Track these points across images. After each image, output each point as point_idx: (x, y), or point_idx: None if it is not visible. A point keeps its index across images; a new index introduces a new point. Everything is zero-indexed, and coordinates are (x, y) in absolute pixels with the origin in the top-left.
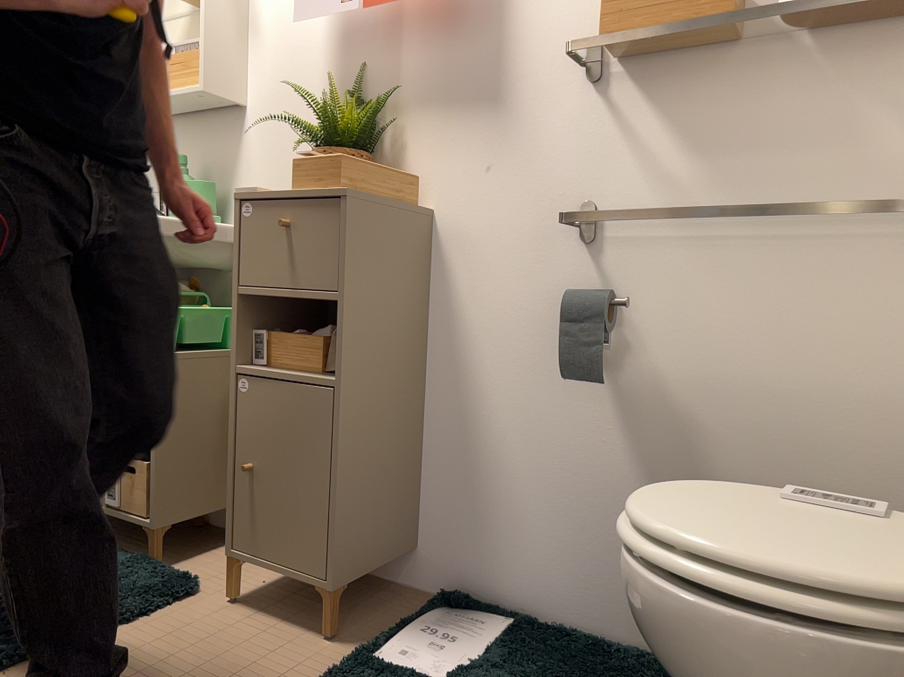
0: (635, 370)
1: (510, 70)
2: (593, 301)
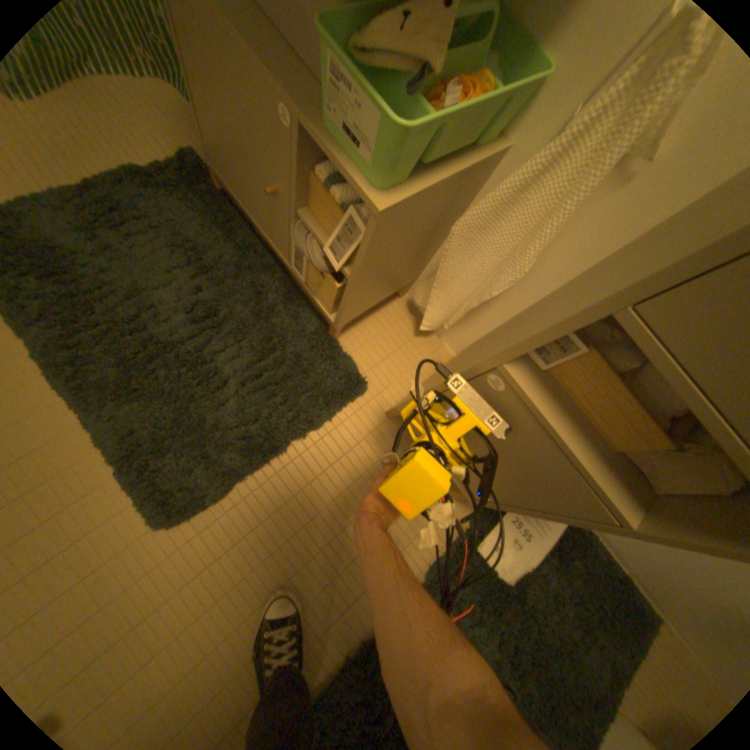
0: None
1: None
2: None
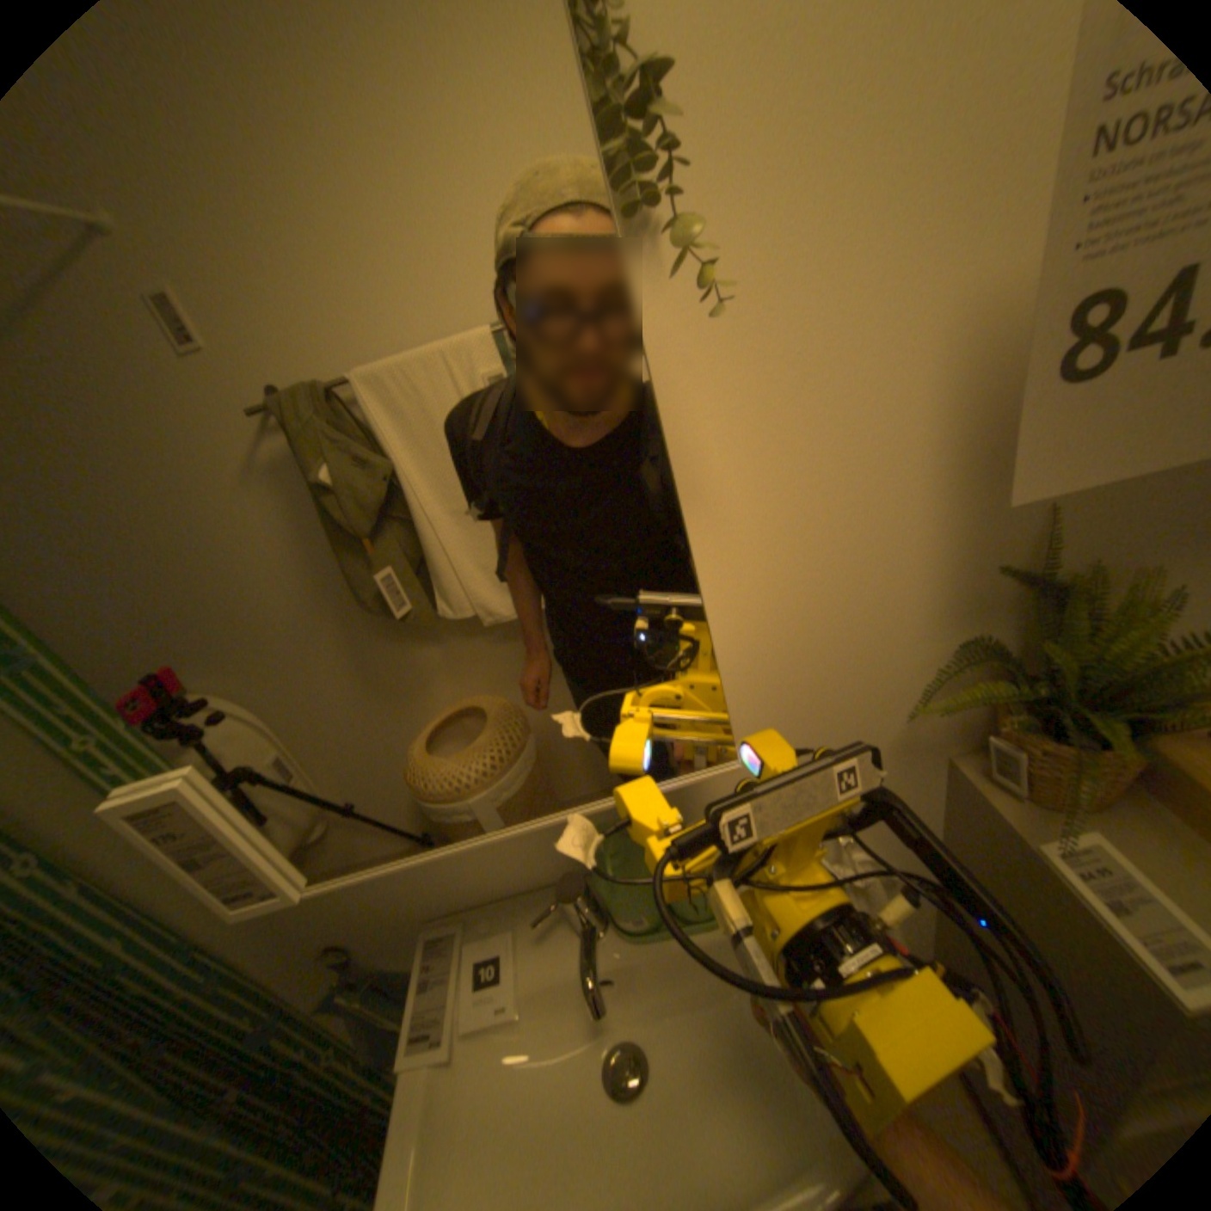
0: None
1: None
2: None
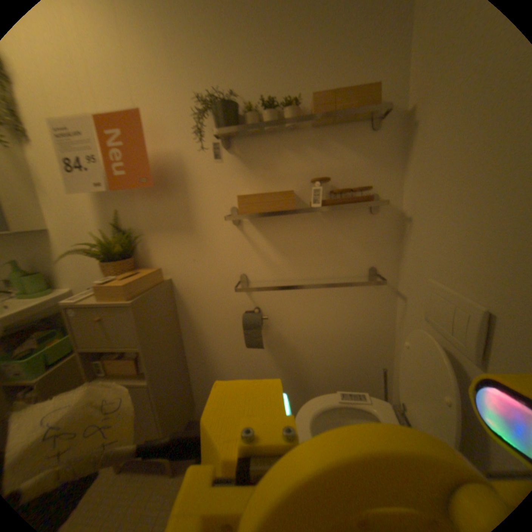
0: (273, 335)
1: (196, 215)
2: (256, 322)
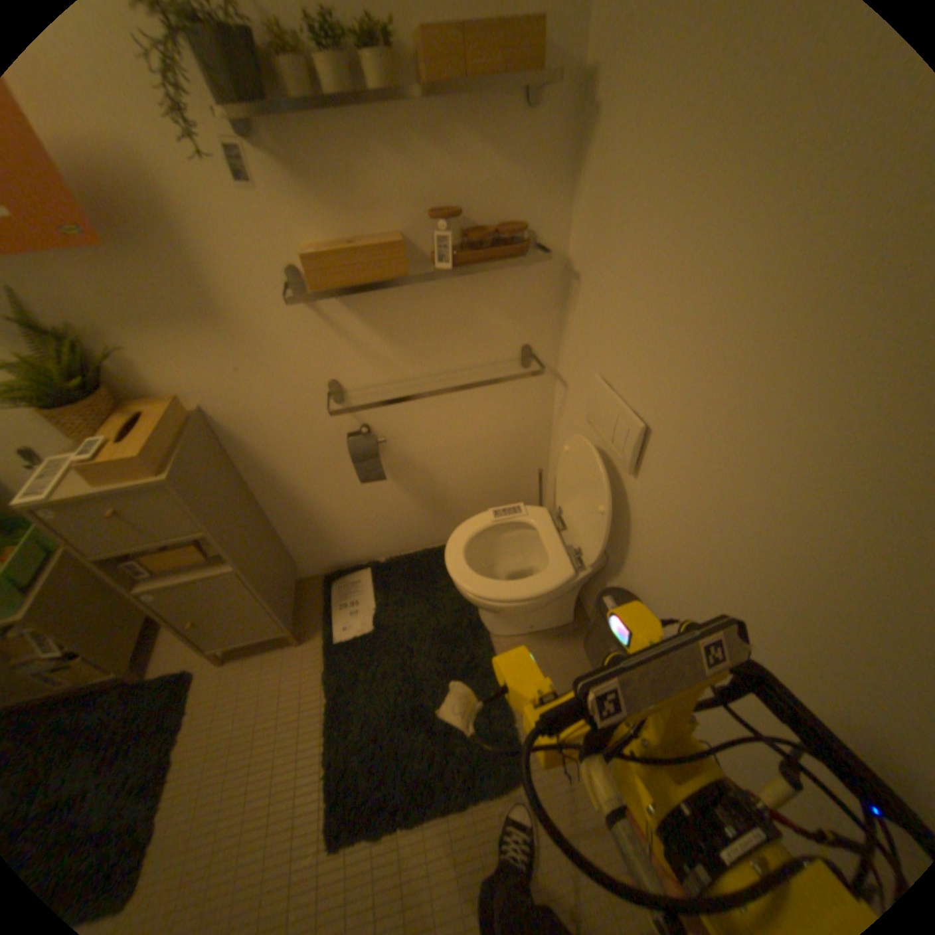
0: (393, 457)
1: (213, 287)
2: (370, 450)
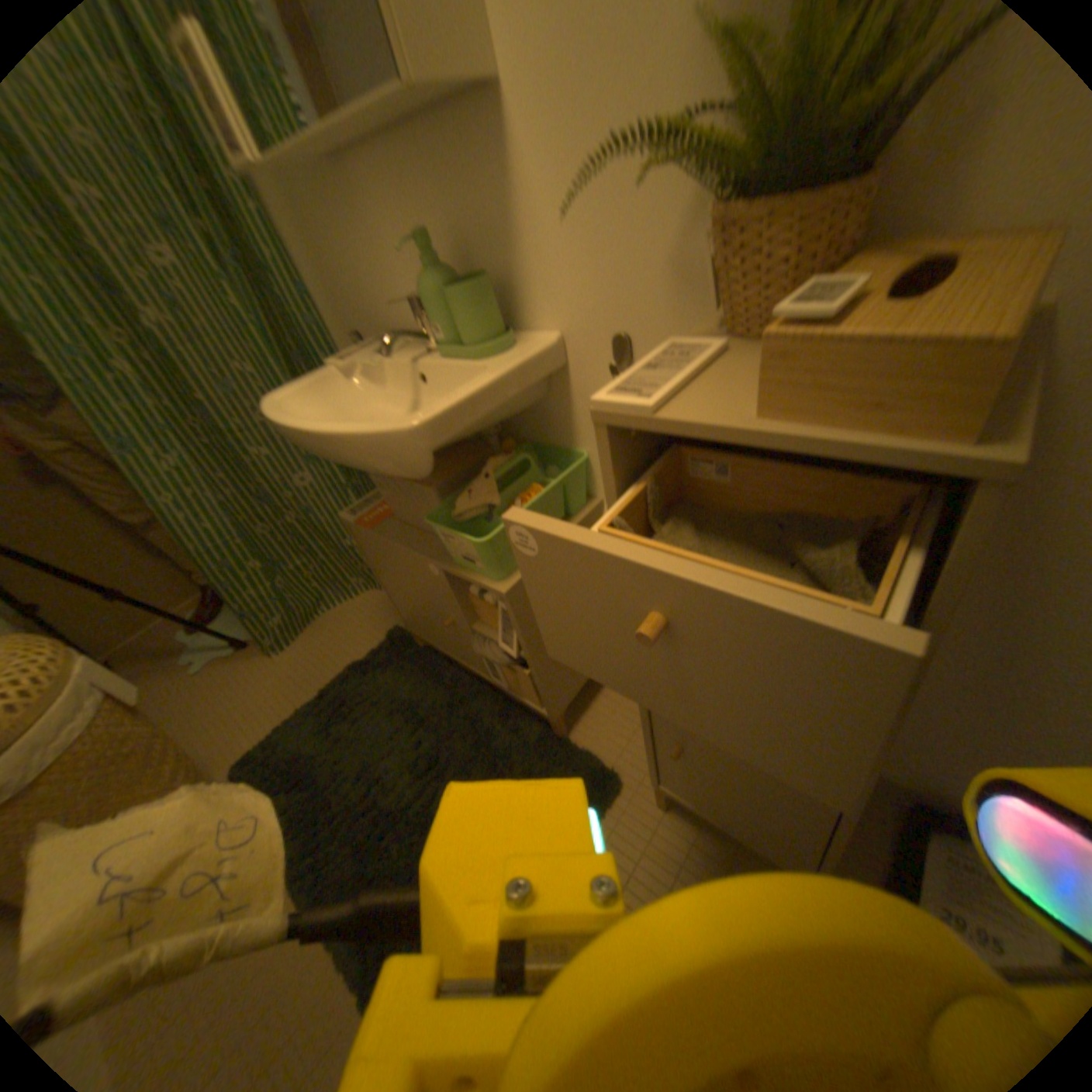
0: None
1: None
2: None
